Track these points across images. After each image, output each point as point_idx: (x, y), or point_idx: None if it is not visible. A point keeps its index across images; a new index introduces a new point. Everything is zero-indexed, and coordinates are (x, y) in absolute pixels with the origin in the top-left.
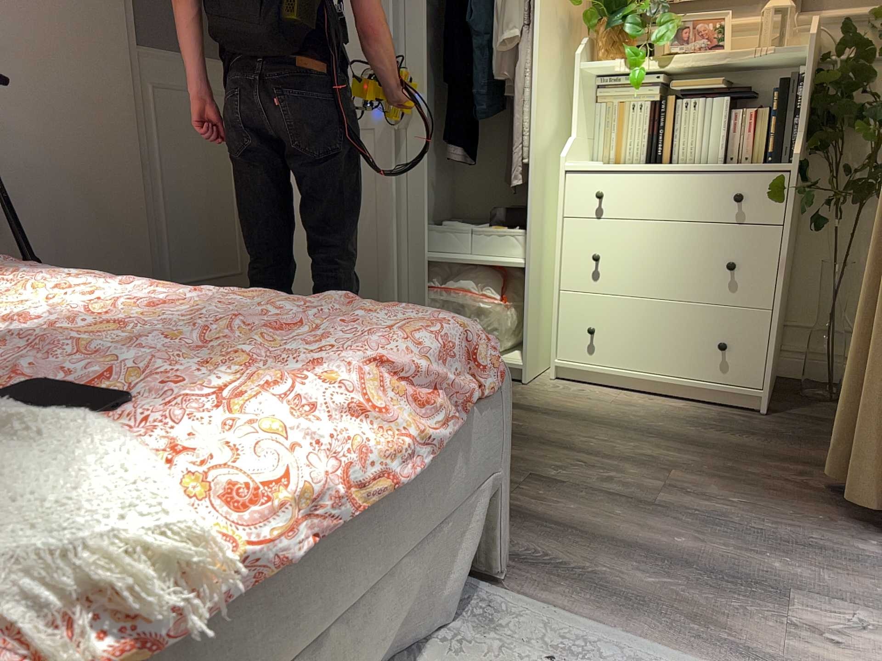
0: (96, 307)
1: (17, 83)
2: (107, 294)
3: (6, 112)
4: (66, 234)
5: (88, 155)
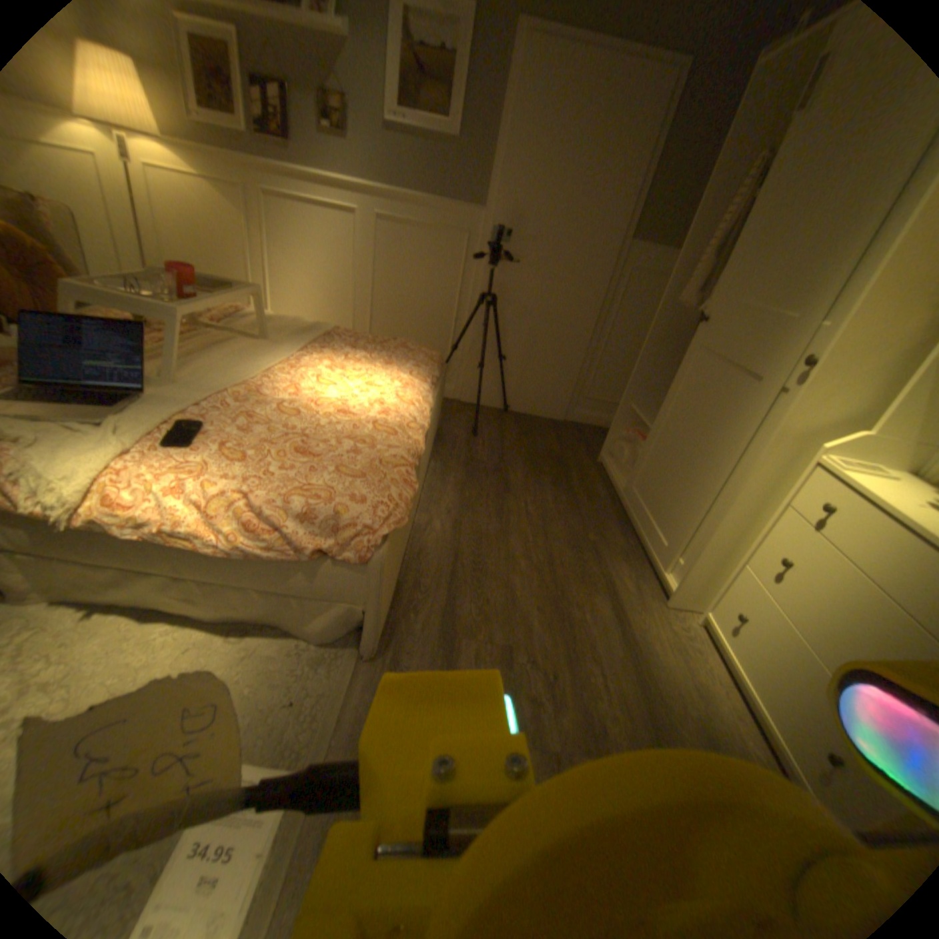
0: (353, 397)
1: (537, 256)
2: (372, 393)
3: (525, 271)
4: (531, 347)
5: (562, 305)
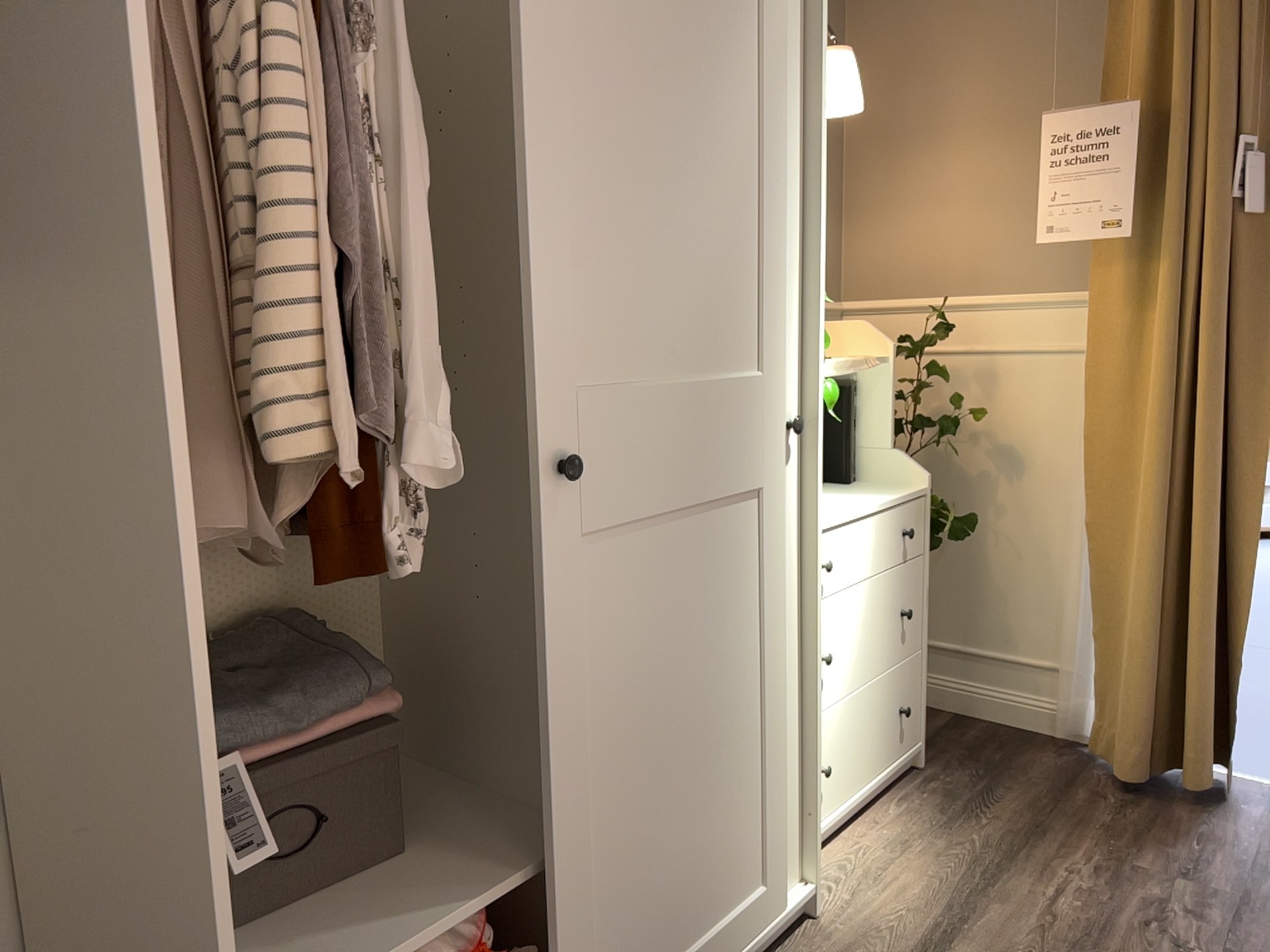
0: None
1: None
2: None
3: None
4: None
5: None
